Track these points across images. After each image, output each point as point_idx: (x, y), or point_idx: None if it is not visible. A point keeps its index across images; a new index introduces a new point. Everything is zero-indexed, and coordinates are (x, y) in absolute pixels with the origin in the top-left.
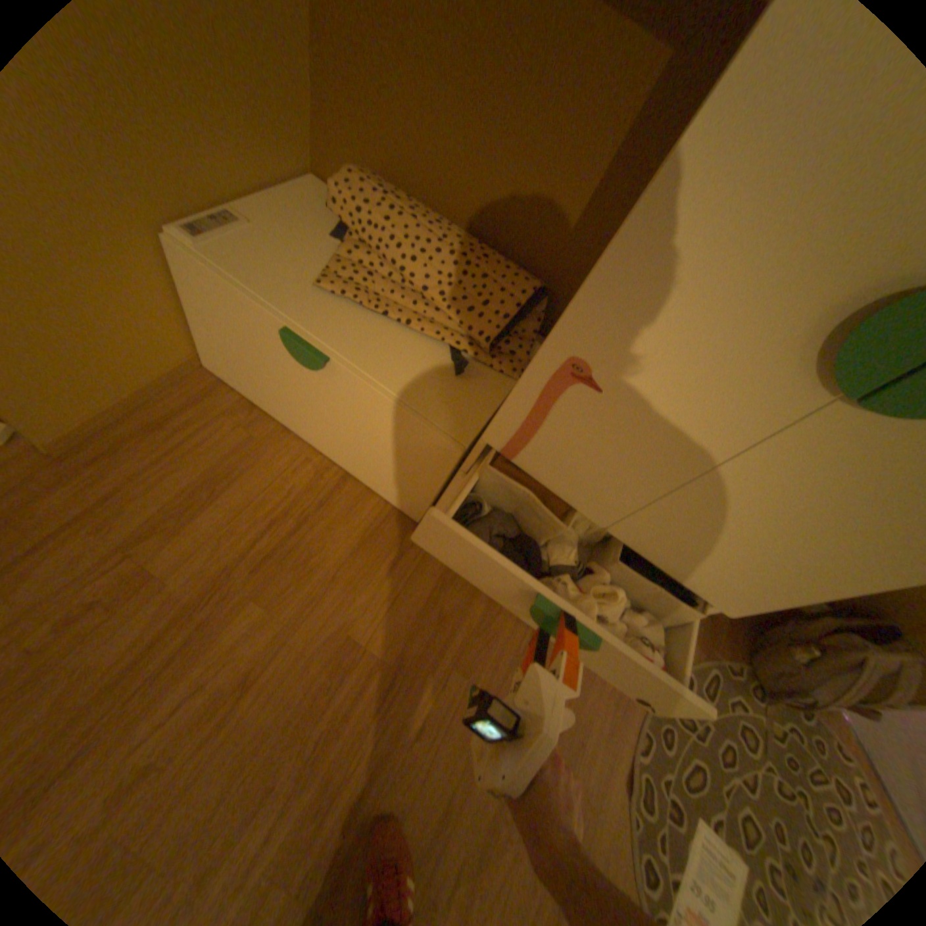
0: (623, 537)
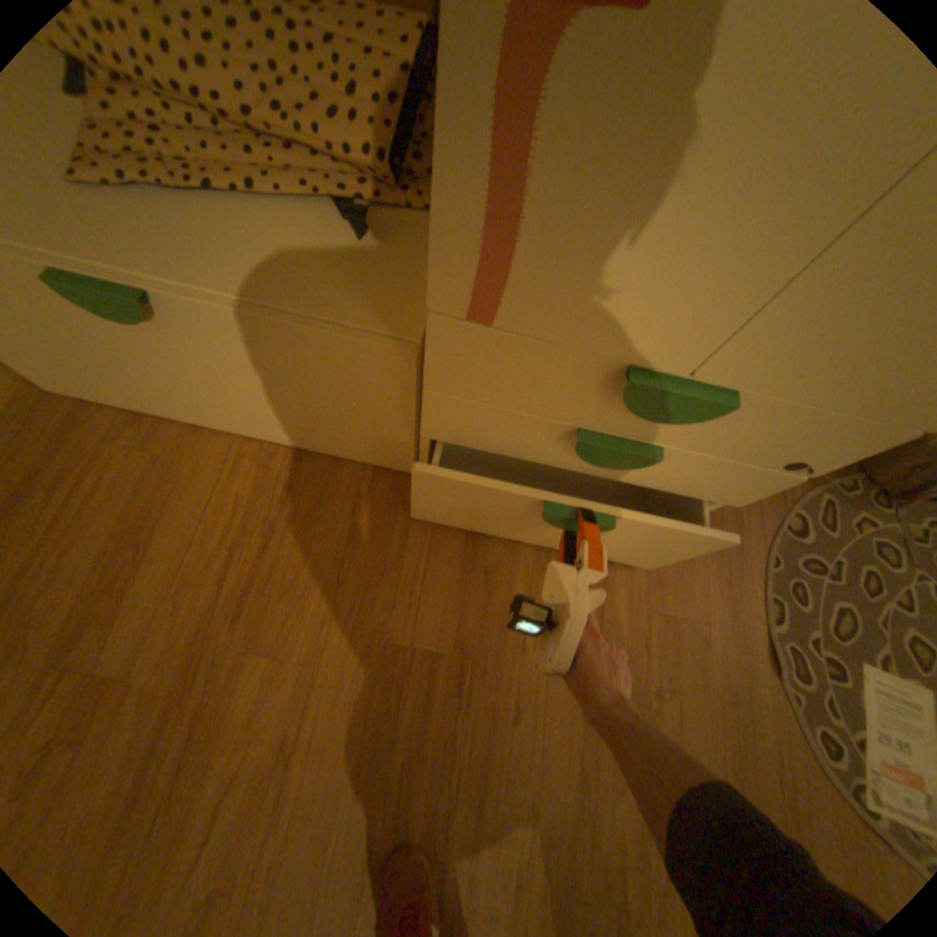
0: (724, 375)
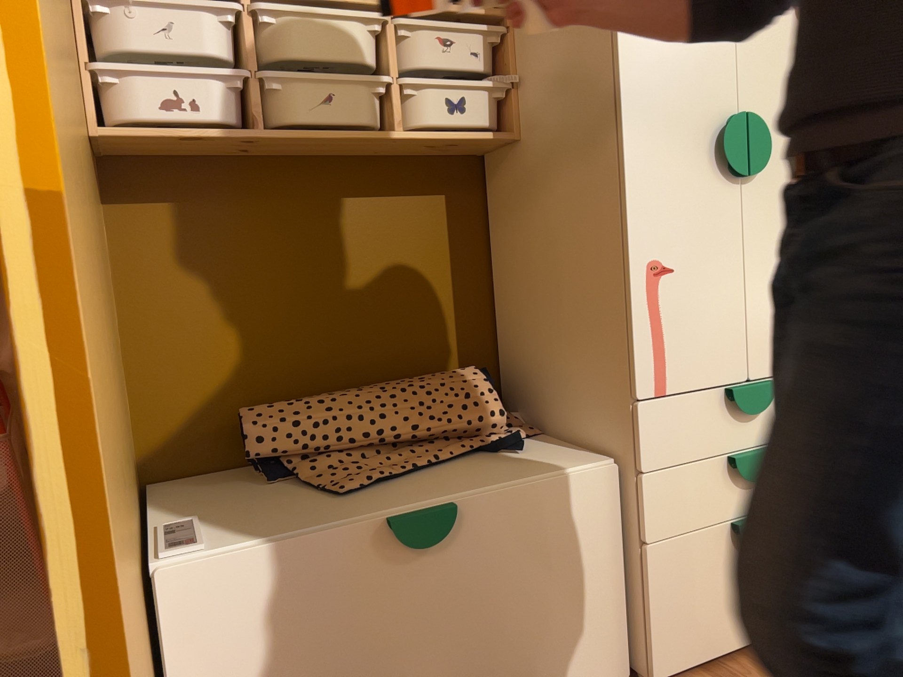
0: (759, 372)
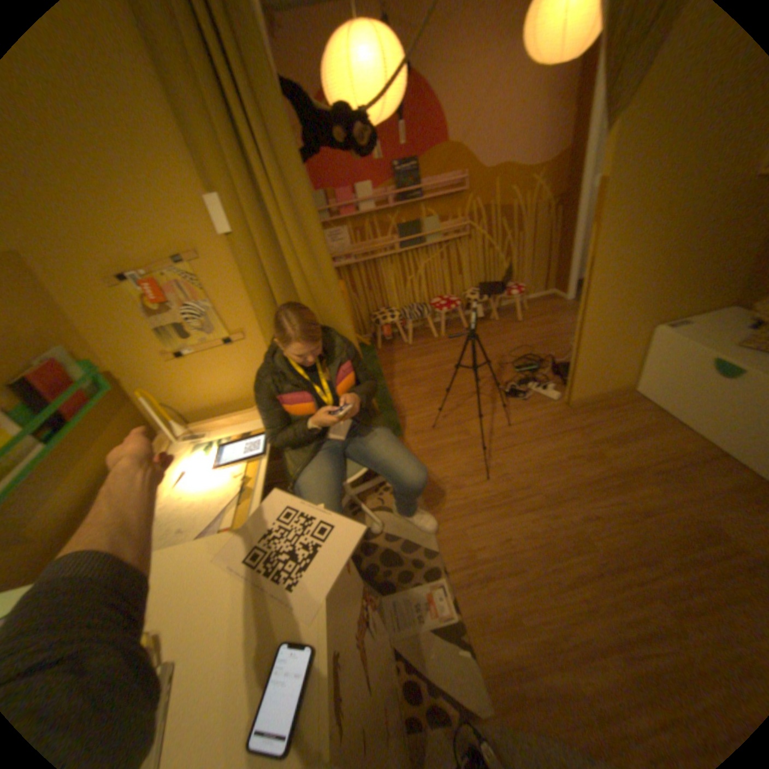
0: None
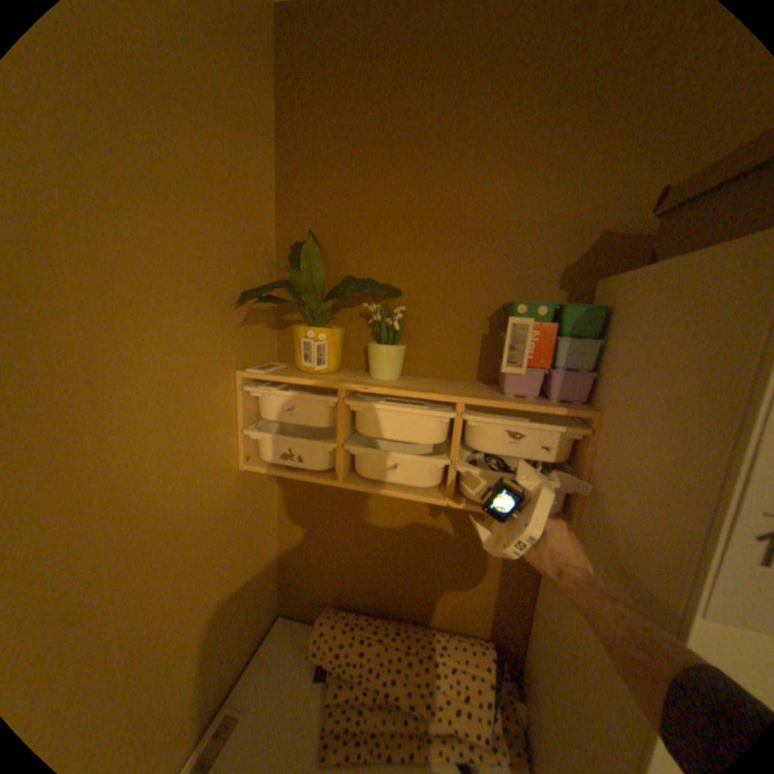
0: None
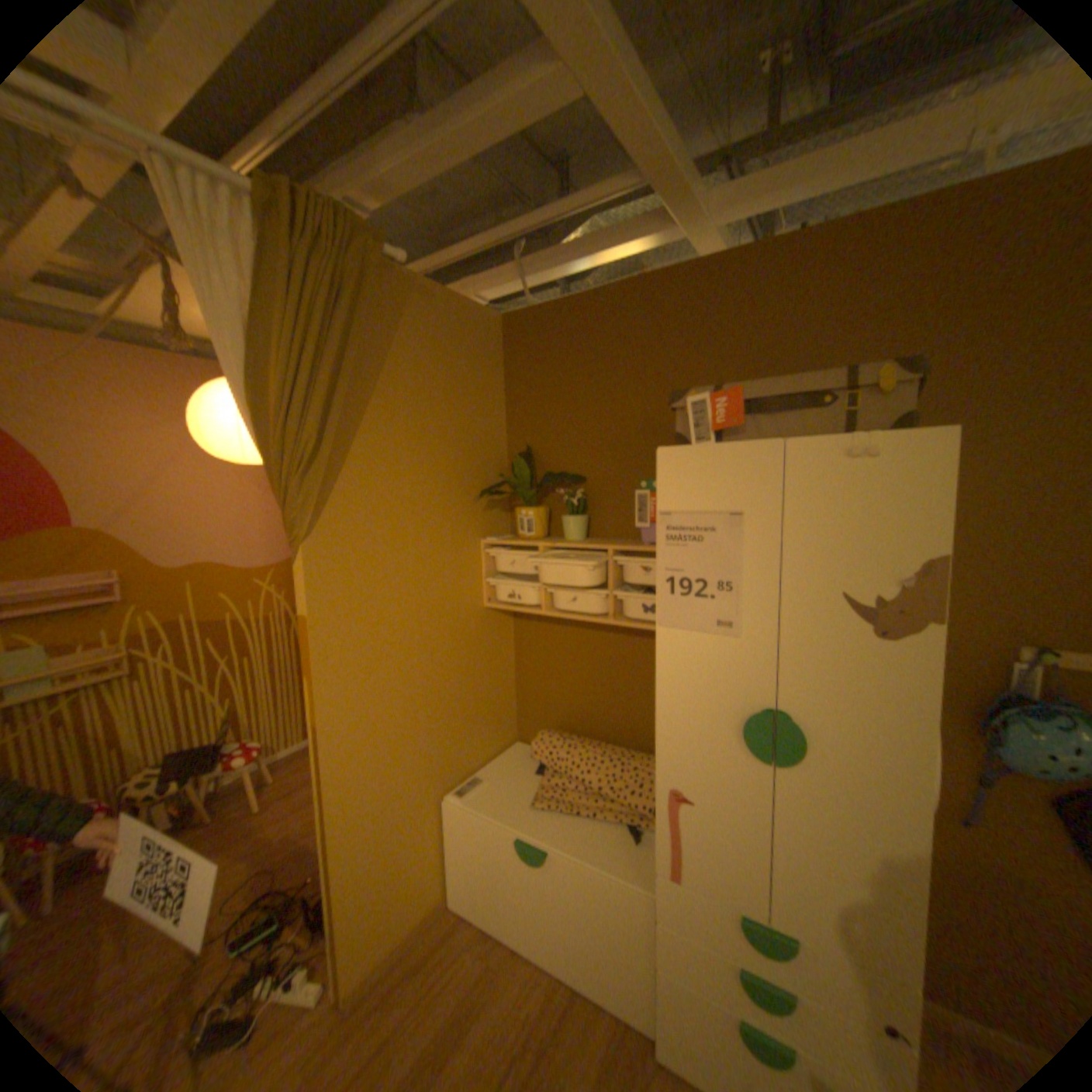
0: (785, 928)
